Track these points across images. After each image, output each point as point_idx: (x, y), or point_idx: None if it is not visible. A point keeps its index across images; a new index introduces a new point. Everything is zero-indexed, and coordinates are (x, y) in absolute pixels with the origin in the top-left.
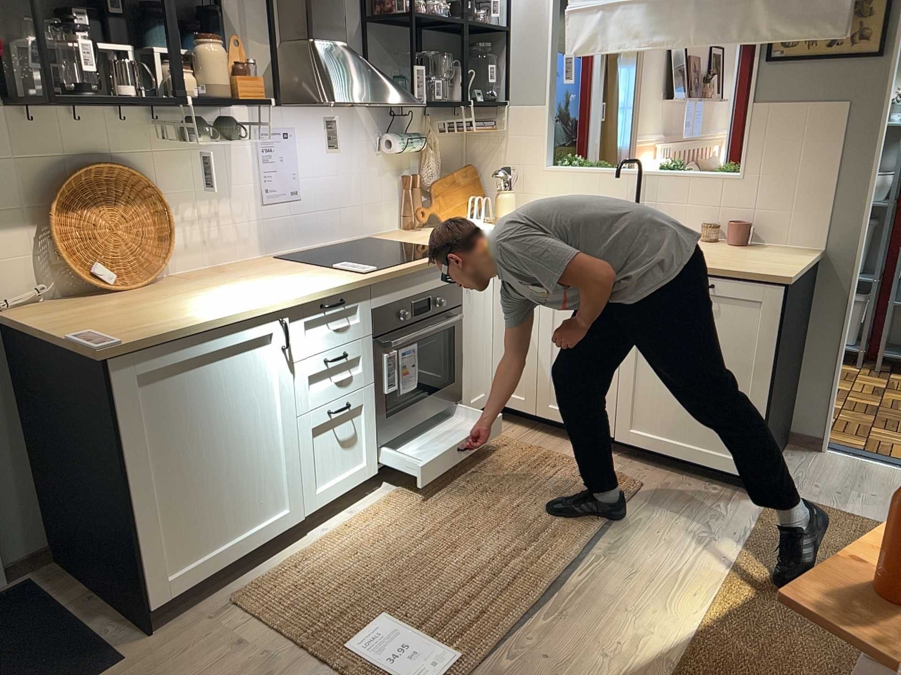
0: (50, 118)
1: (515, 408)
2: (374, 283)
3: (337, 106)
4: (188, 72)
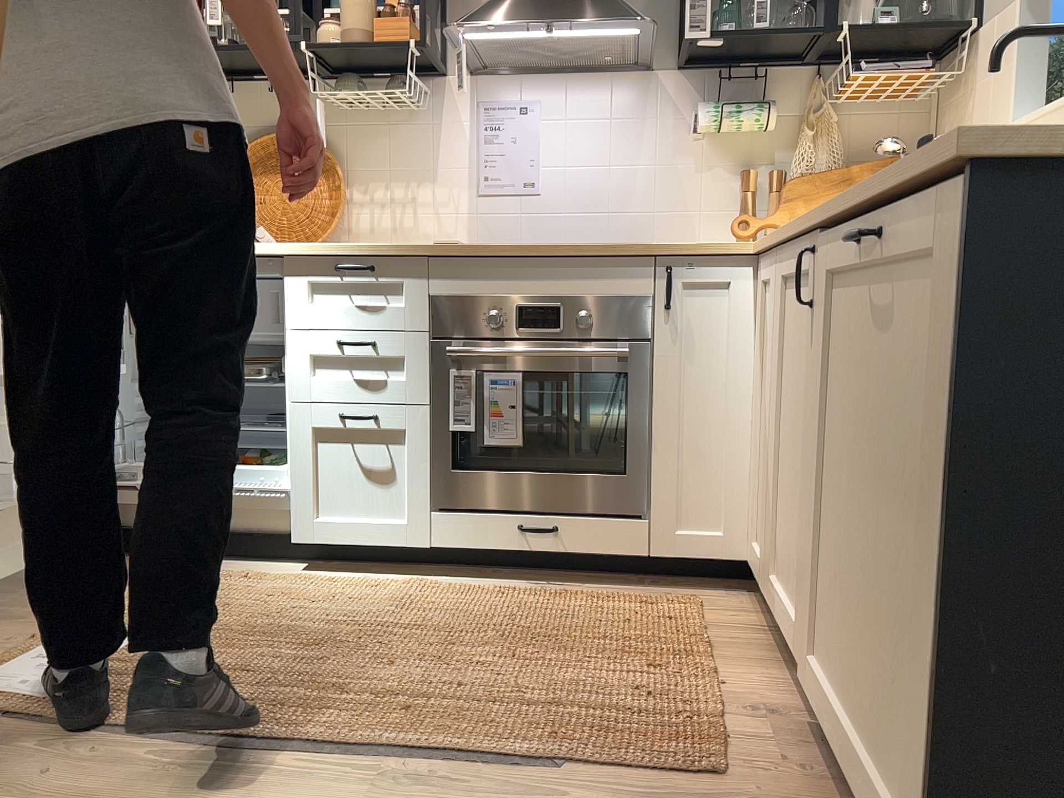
0: (252, 91)
1: (757, 574)
2: (431, 255)
3: (619, 71)
4: (327, 22)
